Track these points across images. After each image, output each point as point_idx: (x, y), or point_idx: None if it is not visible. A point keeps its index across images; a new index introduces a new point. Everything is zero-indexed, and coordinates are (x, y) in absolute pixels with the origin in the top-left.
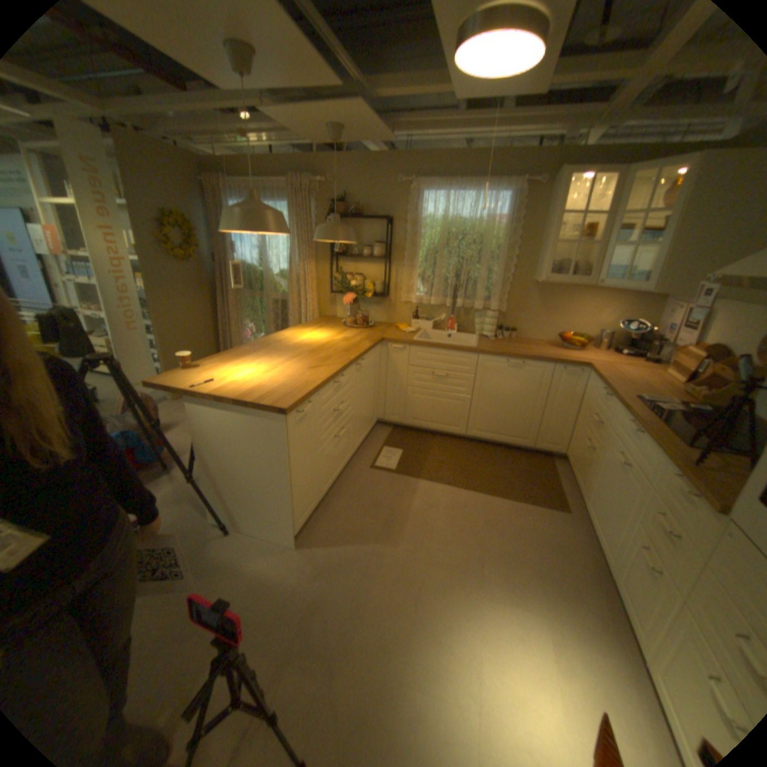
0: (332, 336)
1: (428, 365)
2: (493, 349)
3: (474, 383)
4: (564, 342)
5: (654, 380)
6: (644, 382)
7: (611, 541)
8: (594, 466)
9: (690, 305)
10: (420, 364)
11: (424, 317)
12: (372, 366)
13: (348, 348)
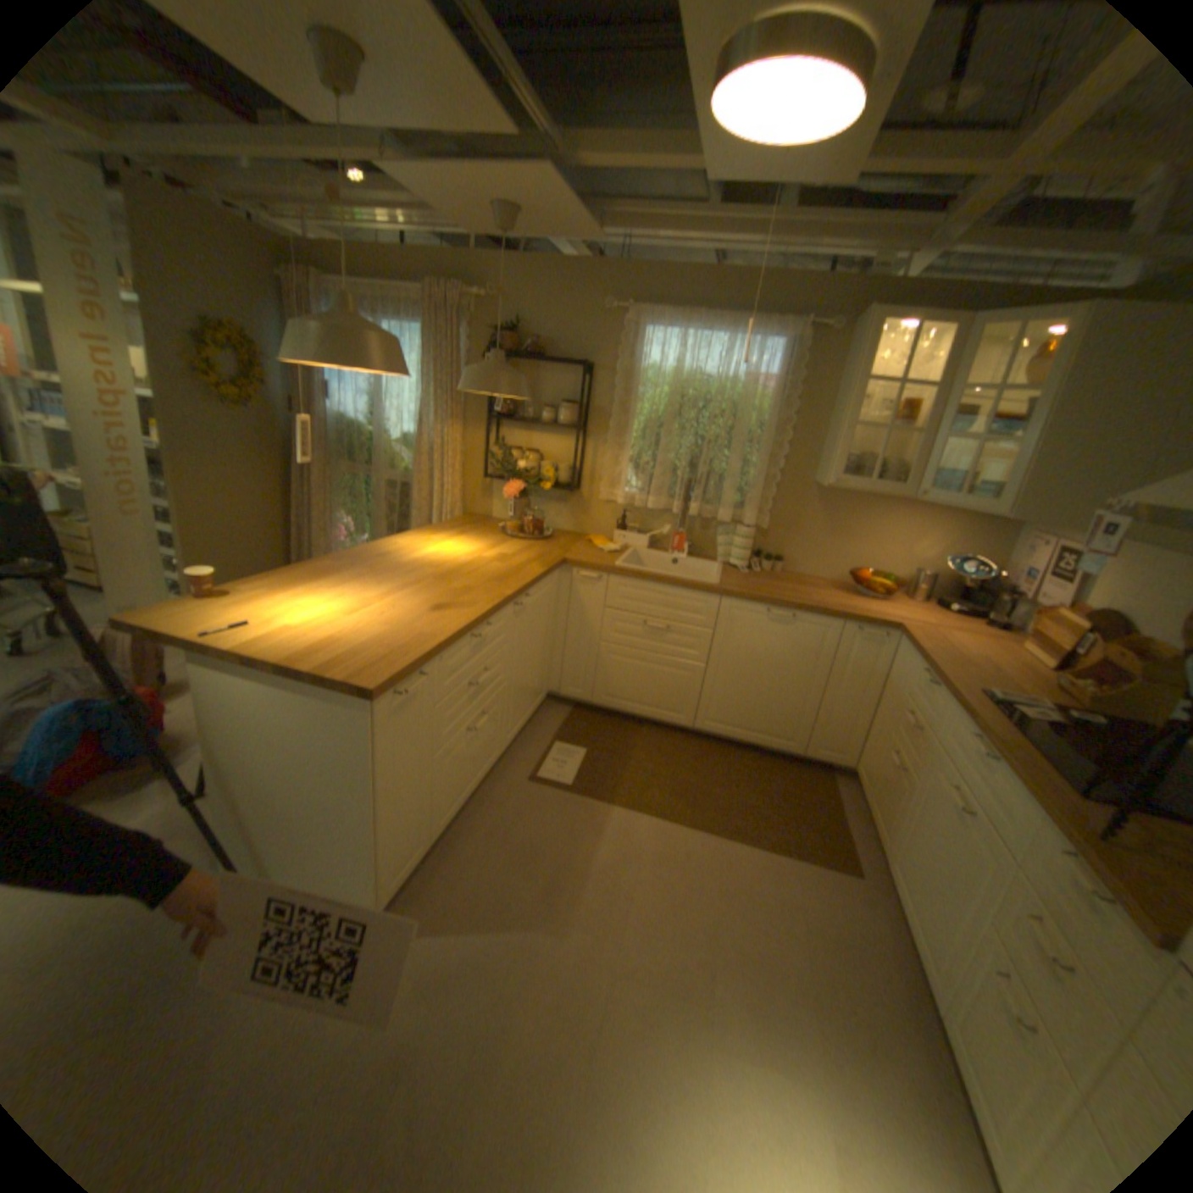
0: (480, 550)
1: (638, 609)
2: (747, 590)
3: (712, 643)
4: (859, 584)
5: (1006, 661)
6: (991, 663)
7: (937, 944)
8: (906, 801)
9: (1062, 541)
10: (624, 607)
11: (636, 527)
12: (544, 606)
13: (504, 574)
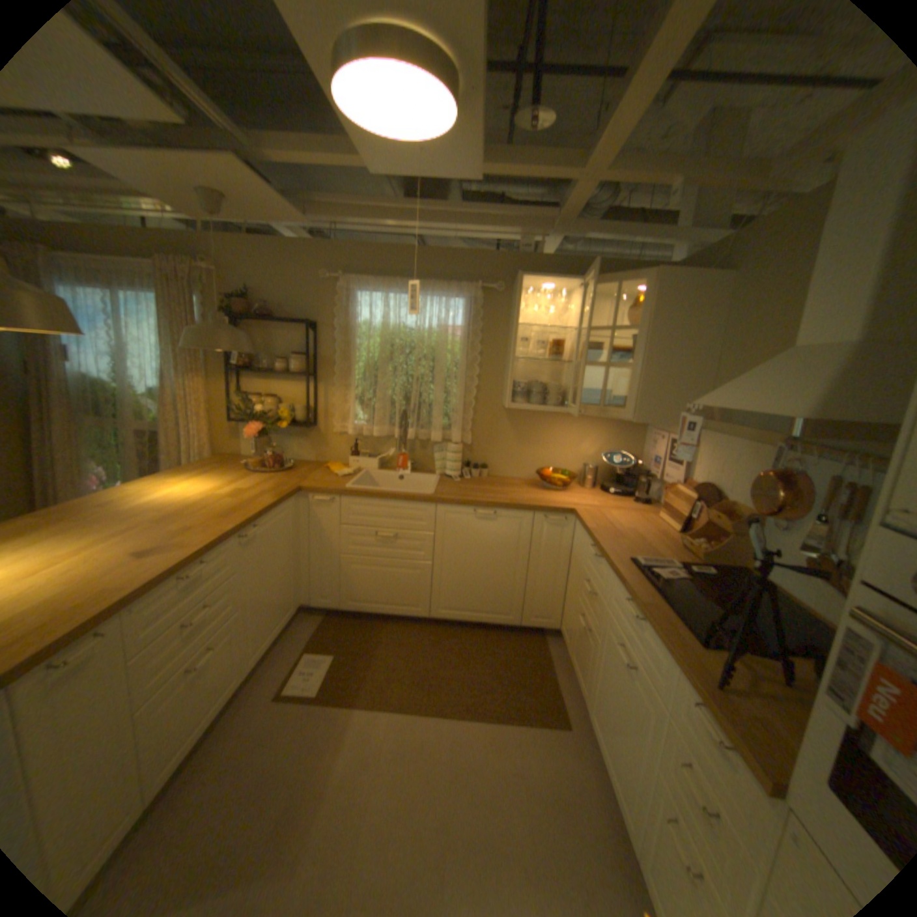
0: (216, 487)
1: (369, 522)
2: (457, 495)
3: (434, 543)
4: (544, 480)
5: (648, 529)
6: (637, 533)
7: (626, 788)
8: (593, 657)
9: (672, 435)
10: (358, 521)
11: (368, 452)
12: (281, 531)
13: (232, 508)
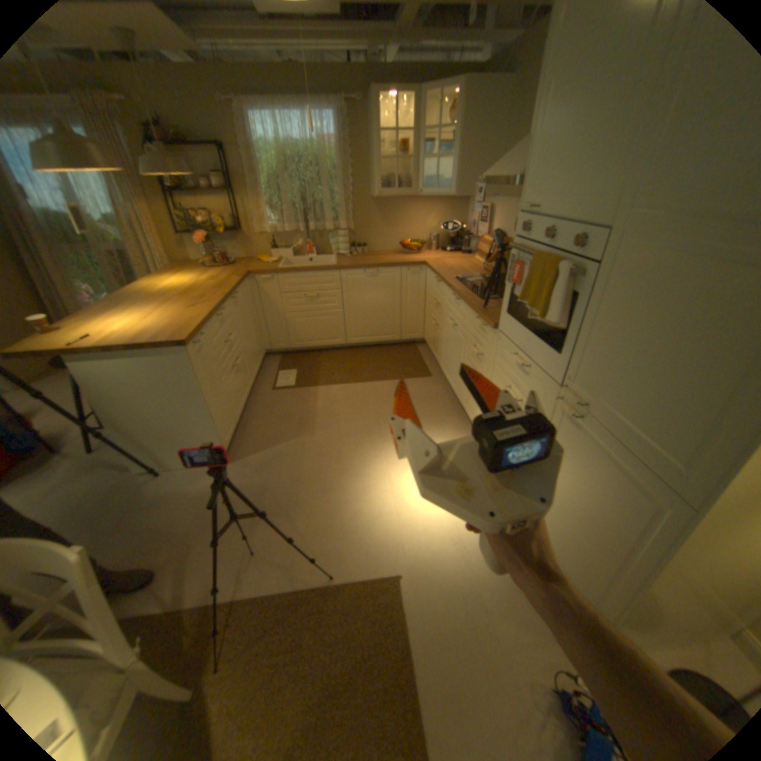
0: (196, 278)
1: (299, 290)
2: (351, 264)
3: (342, 297)
4: (405, 249)
5: (466, 265)
6: (460, 268)
7: (455, 380)
8: (439, 338)
9: (480, 204)
10: (291, 290)
11: (283, 245)
12: (247, 300)
13: (218, 285)
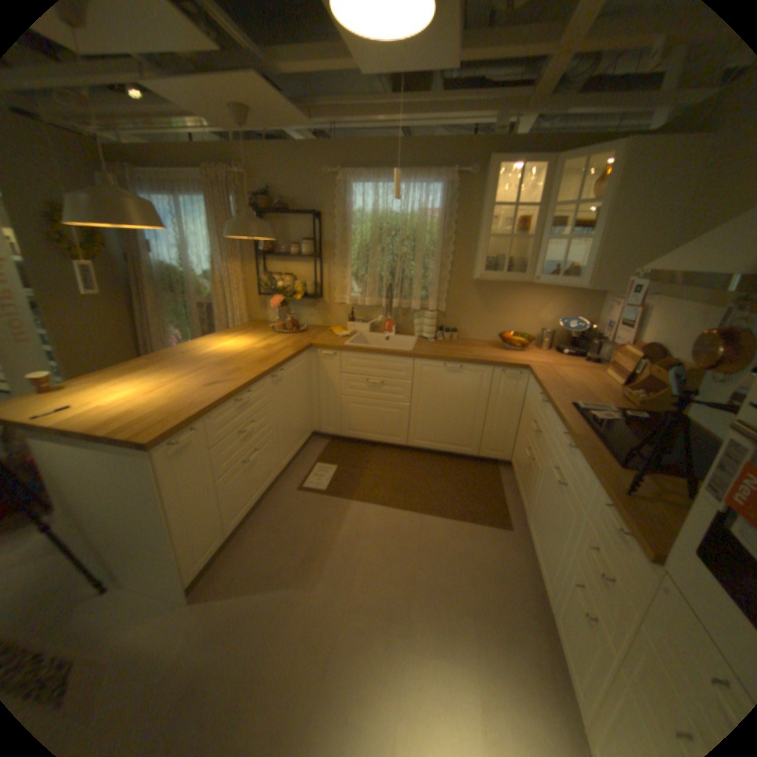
0: (254, 343)
1: (363, 372)
2: (430, 352)
3: (412, 389)
4: (506, 342)
5: (593, 382)
6: (583, 385)
7: (550, 568)
8: (534, 479)
9: (627, 301)
10: (354, 371)
11: (362, 318)
12: (300, 375)
13: (266, 357)
